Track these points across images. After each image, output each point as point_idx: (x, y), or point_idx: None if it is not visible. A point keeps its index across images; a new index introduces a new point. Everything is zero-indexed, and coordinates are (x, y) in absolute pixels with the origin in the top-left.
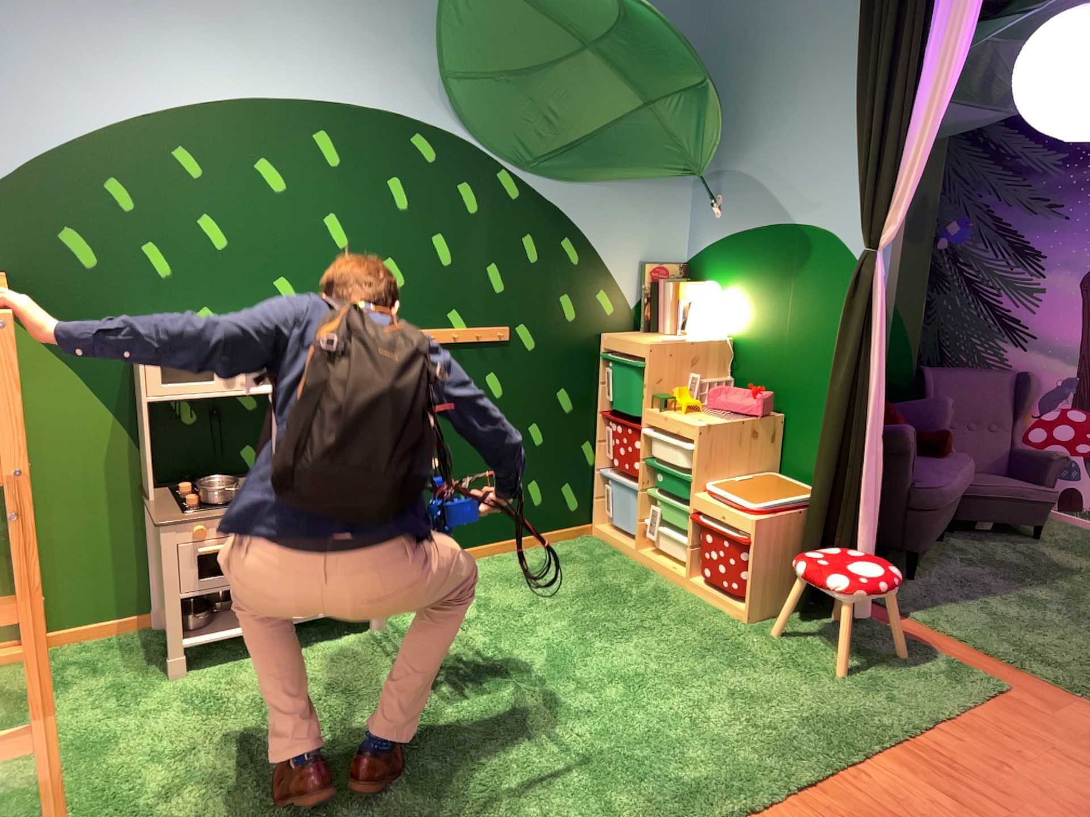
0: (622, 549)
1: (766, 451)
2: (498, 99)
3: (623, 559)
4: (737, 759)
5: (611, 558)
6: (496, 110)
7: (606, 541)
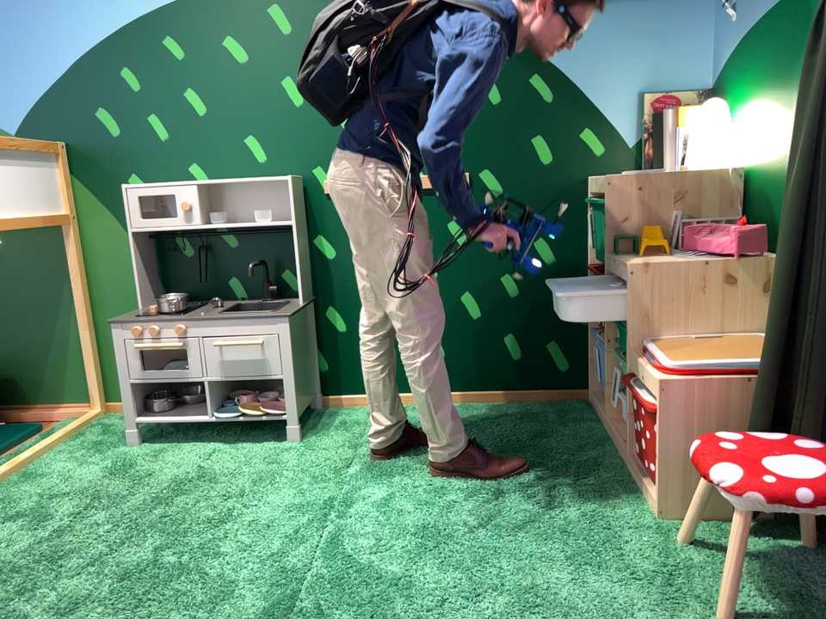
0: (601, 419)
1: (763, 307)
2: None
3: (592, 429)
4: None
5: (581, 426)
6: None
7: (593, 409)
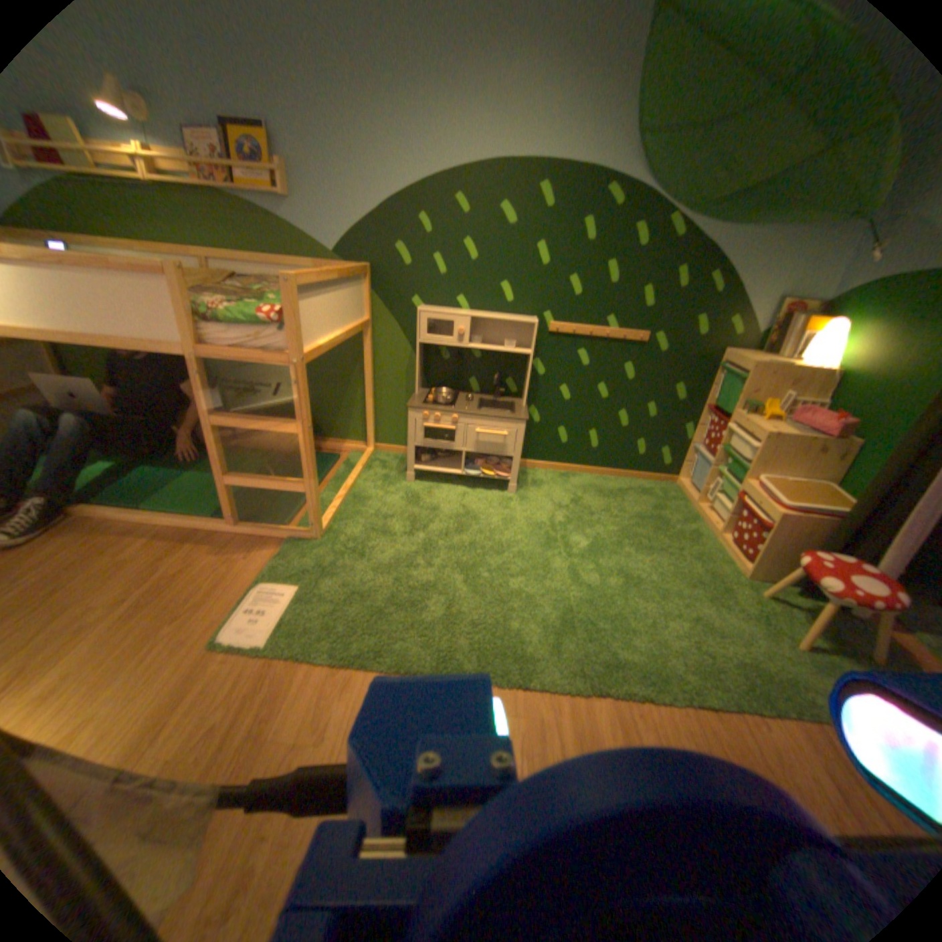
0: (687, 498)
1: (831, 466)
2: (682, 142)
3: (684, 505)
4: (663, 668)
5: (676, 501)
6: (678, 152)
7: (680, 490)
